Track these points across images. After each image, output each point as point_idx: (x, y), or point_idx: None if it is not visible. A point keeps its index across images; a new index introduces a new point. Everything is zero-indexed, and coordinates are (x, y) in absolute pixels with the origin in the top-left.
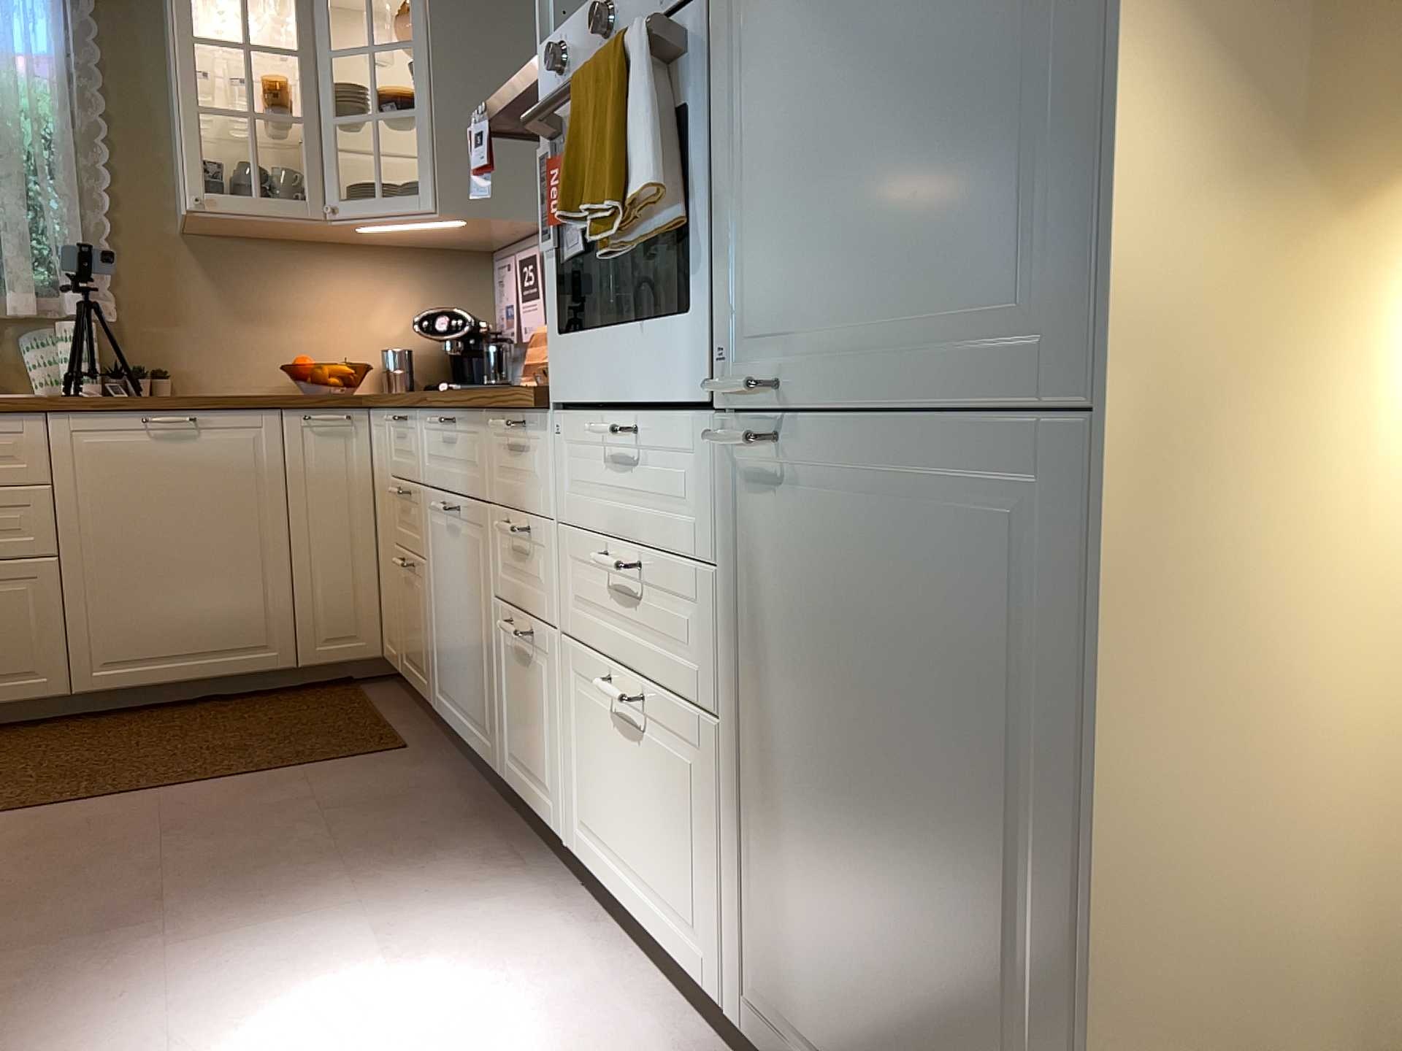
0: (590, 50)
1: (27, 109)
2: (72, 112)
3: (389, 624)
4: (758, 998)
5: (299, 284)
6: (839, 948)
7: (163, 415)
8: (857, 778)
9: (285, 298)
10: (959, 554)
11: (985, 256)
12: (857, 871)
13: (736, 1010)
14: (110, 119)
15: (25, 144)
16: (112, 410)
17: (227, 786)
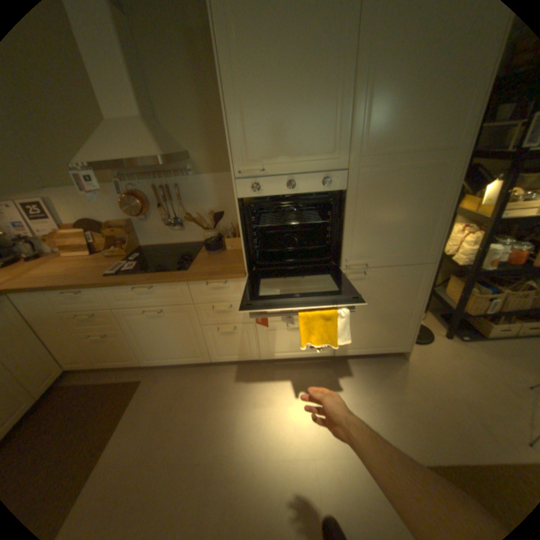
0: (274, 189)
1: None
2: None
3: (70, 359)
4: (343, 348)
5: None
6: (368, 333)
7: None
8: (376, 312)
9: None
10: (404, 281)
11: (416, 246)
12: (374, 323)
13: (335, 353)
14: None
15: None
16: None
17: (115, 440)
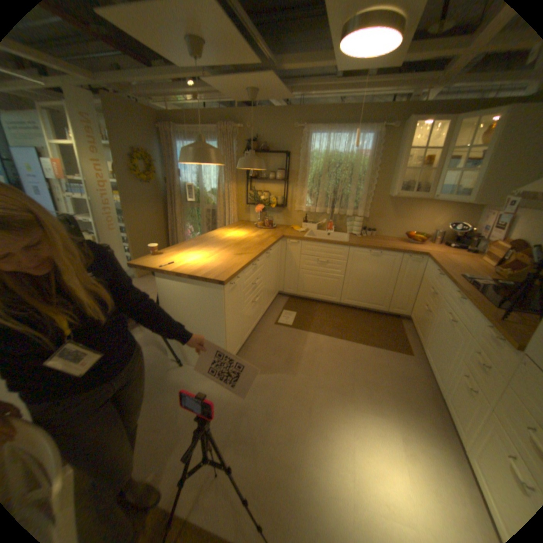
0: None
1: (361, 165)
2: (371, 165)
3: (415, 312)
4: None
5: (417, 209)
6: None
7: (374, 250)
8: None
9: (411, 213)
10: None
11: None
12: None
13: None
14: (380, 165)
15: (359, 173)
16: (363, 247)
17: (368, 348)
